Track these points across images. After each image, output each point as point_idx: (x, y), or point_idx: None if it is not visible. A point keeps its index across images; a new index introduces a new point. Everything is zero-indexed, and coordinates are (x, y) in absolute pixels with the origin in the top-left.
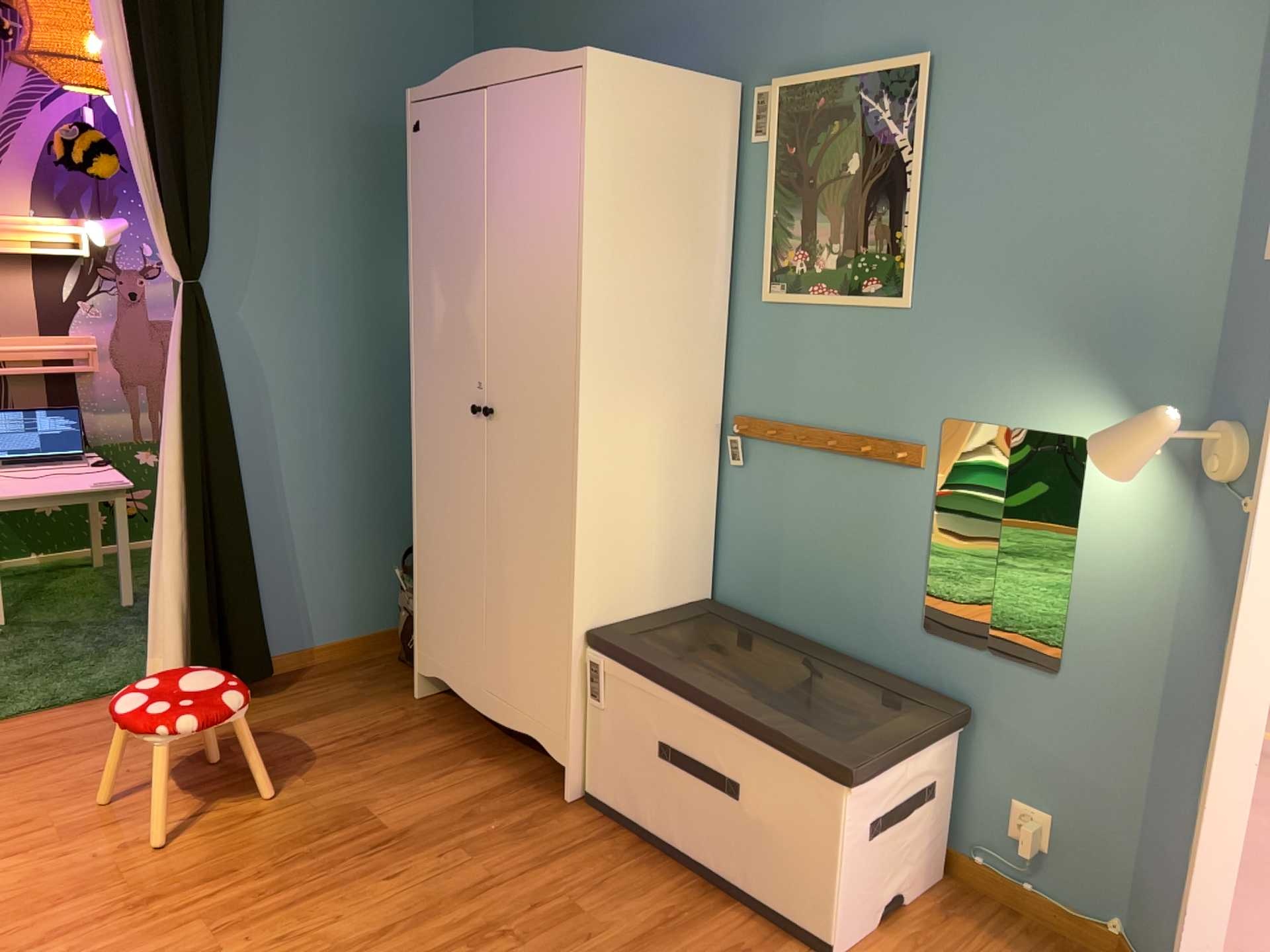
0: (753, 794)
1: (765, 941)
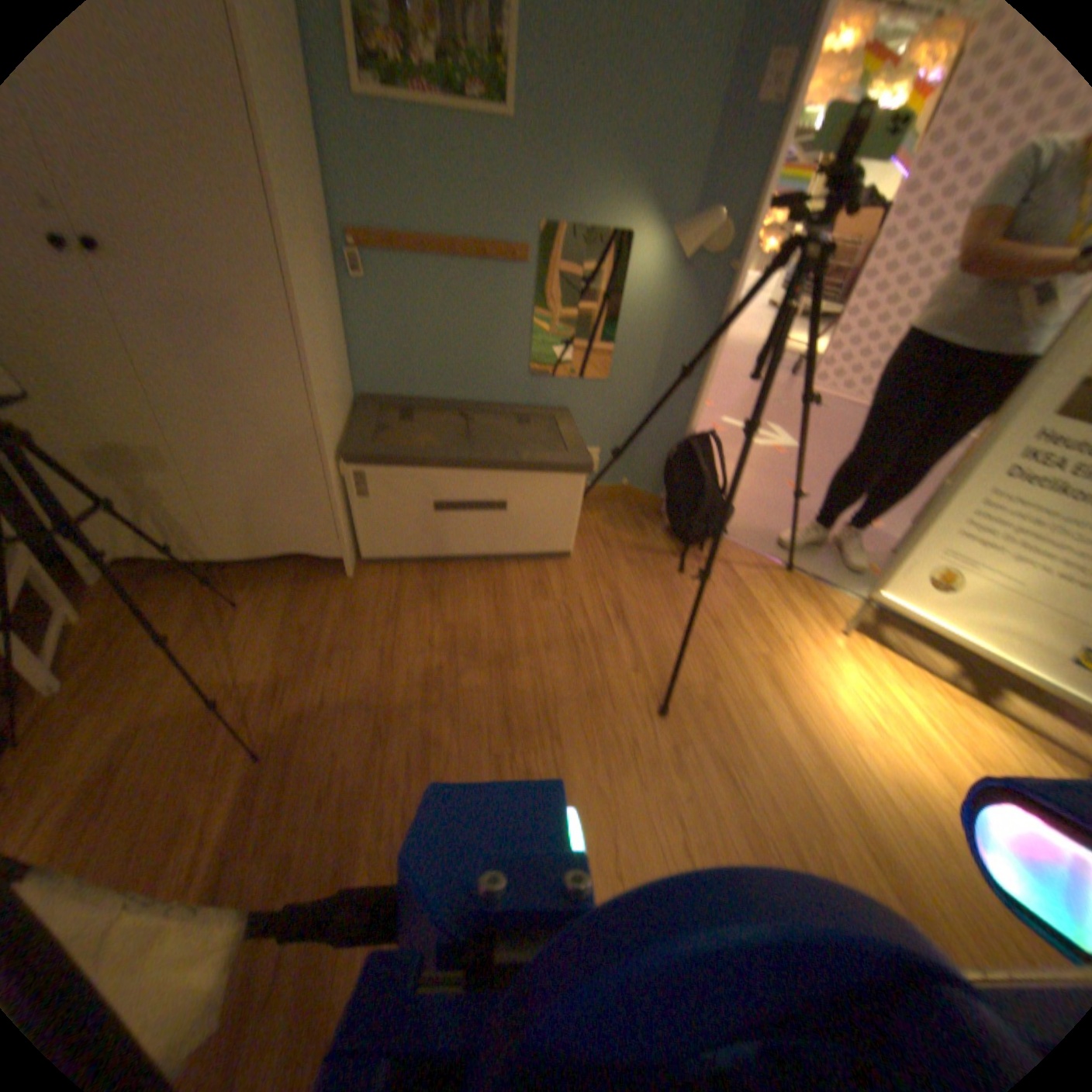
0: (509, 508)
1: (534, 574)
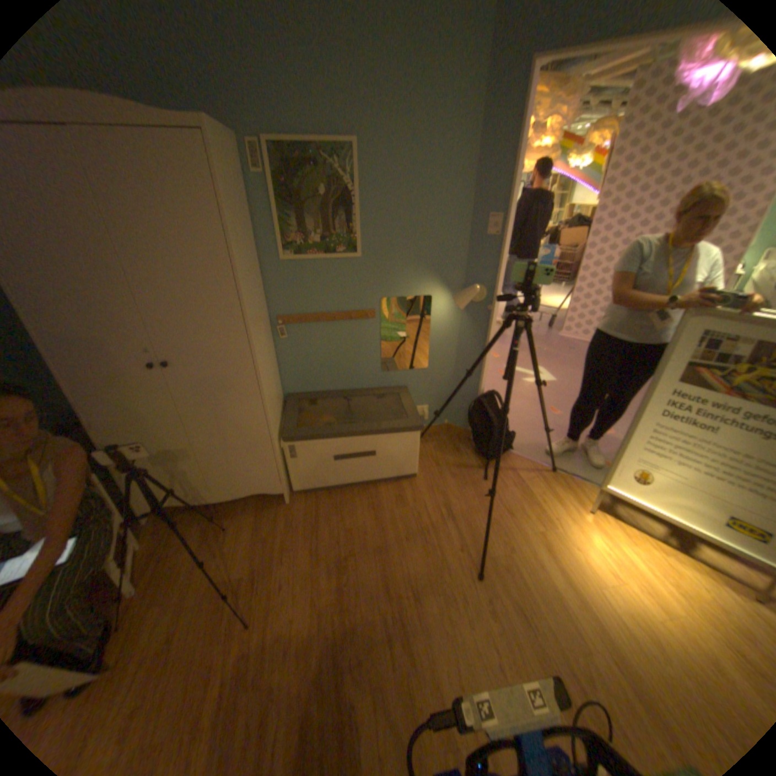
0: (379, 453)
1: (397, 489)
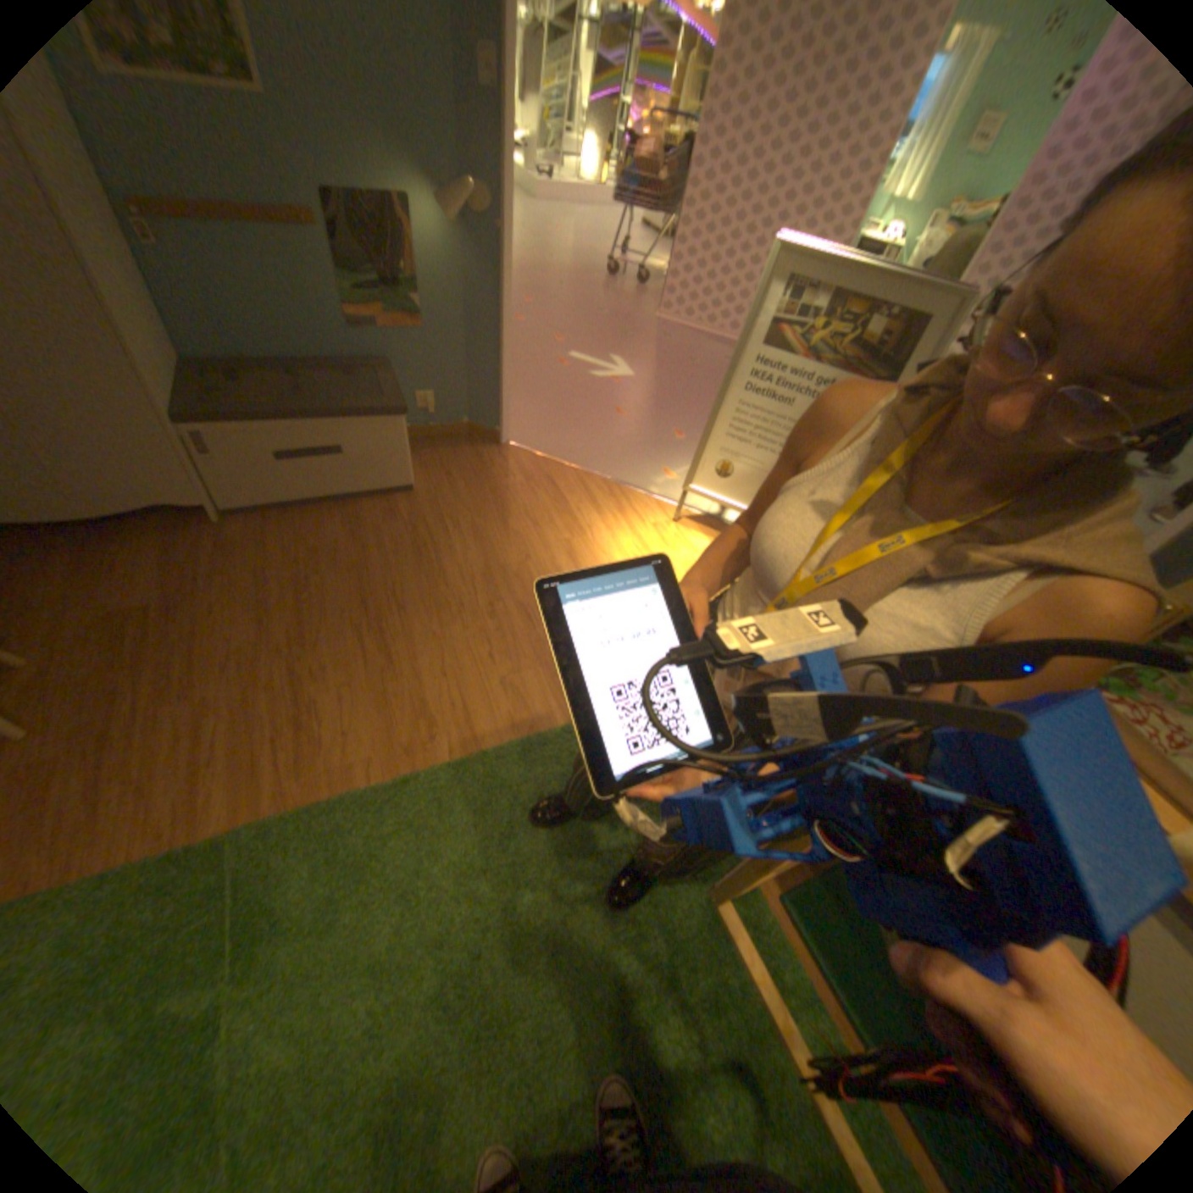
0: (348, 446)
1: (386, 502)
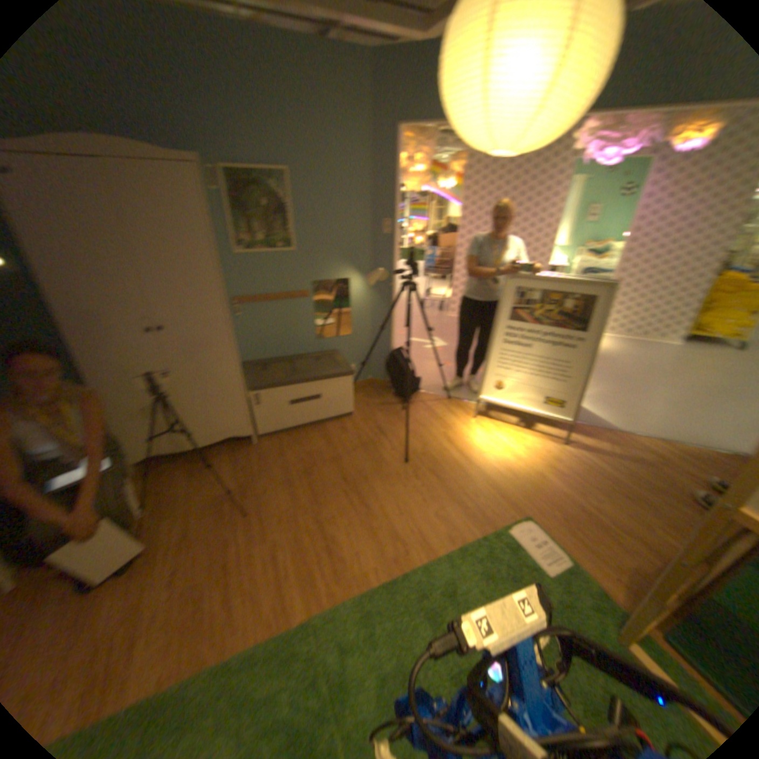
0: (325, 395)
1: (341, 424)
